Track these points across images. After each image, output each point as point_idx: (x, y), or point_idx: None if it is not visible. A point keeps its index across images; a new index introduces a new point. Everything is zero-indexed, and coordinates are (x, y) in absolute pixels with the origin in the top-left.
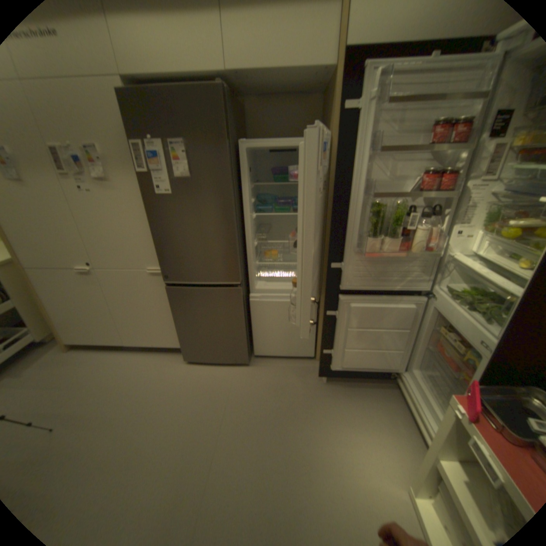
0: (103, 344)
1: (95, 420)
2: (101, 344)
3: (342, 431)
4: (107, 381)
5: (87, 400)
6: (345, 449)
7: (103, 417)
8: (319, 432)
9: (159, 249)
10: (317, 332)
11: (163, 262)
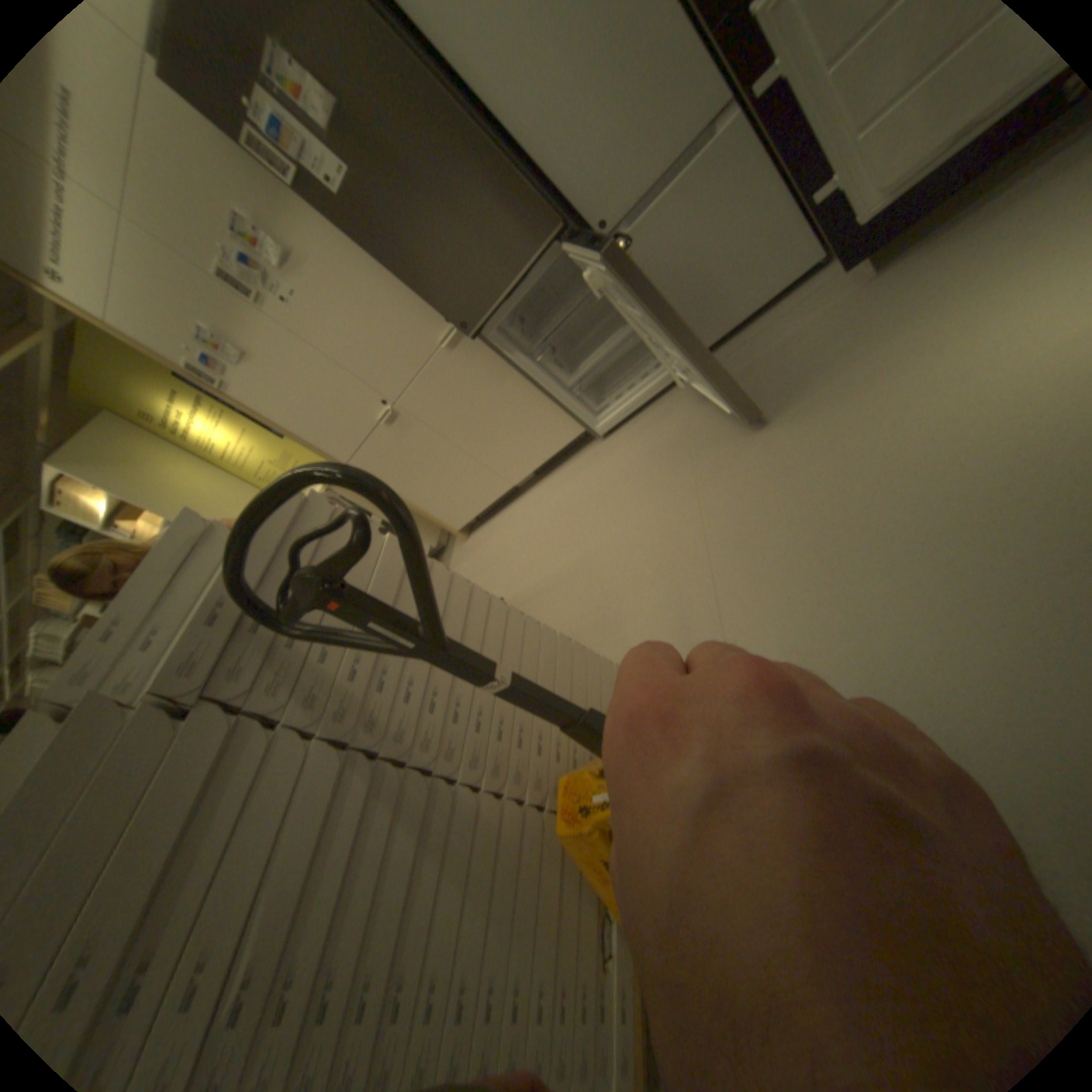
0: (493, 499)
1: (537, 566)
2: (490, 502)
3: (950, 309)
4: (525, 530)
5: (518, 558)
6: (968, 330)
7: (543, 559)
8: (889, 350)
9: (418, 286)
10: (796, 186)
11: (439, 304)
